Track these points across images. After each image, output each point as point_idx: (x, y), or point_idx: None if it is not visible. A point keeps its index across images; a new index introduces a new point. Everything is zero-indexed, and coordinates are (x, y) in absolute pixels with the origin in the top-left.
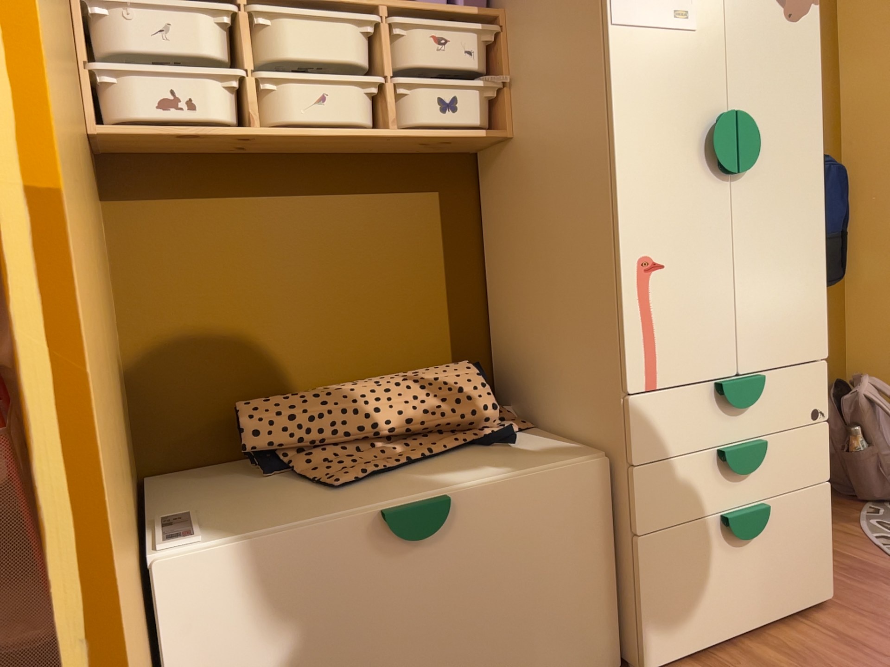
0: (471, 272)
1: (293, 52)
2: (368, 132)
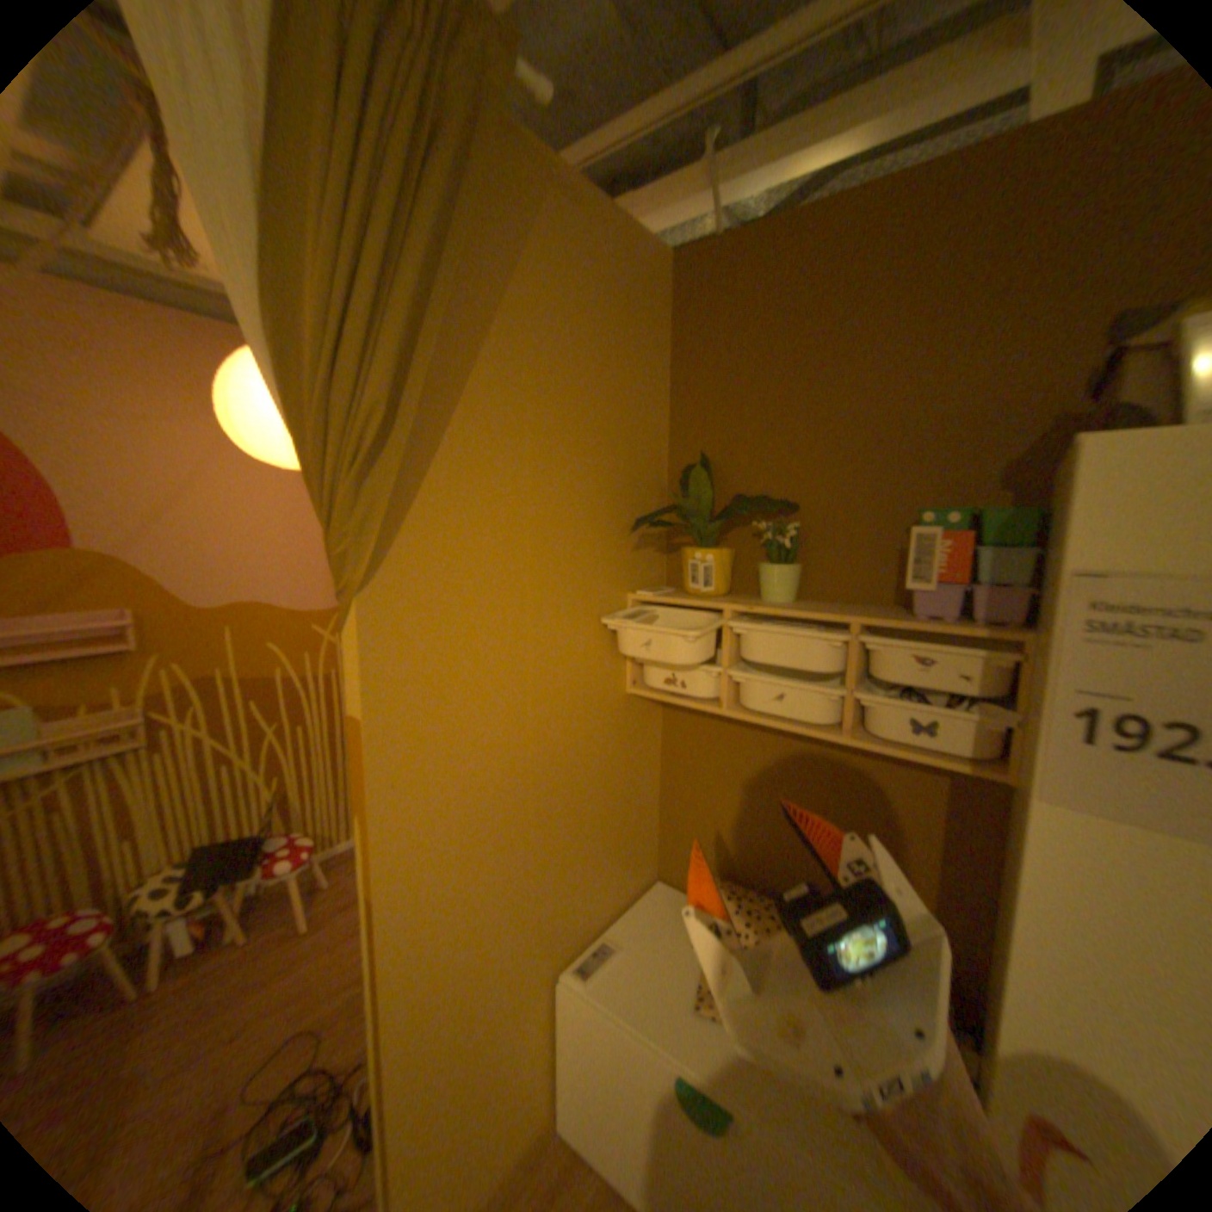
0: (981, 878)
1: (763, 655)
2: (818, 734)
